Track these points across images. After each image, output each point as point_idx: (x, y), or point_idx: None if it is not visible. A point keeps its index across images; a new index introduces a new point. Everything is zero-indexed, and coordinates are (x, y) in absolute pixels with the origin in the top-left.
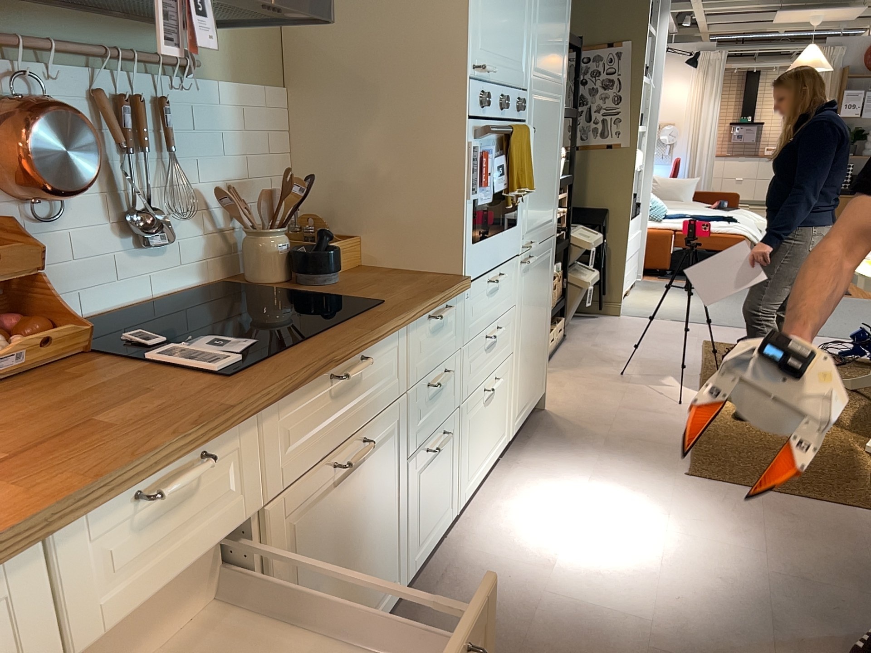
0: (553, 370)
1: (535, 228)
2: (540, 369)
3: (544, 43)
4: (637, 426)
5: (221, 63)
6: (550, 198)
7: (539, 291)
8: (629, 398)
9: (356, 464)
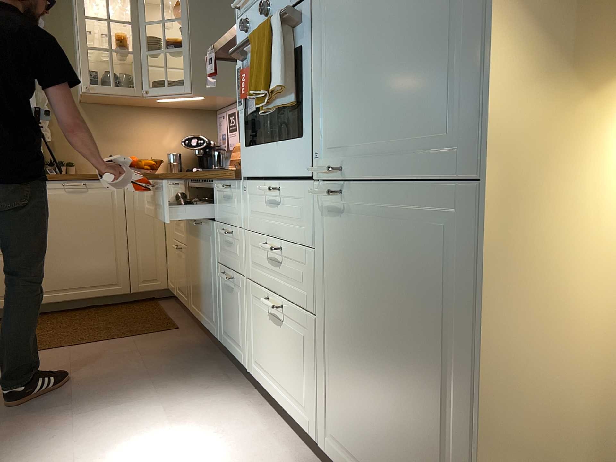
0: None
1: (362, 148)
2: None
3: None
4: None
5: None
6: (424, 87)
7: (391, 283)
8: None
9: (201, 231)
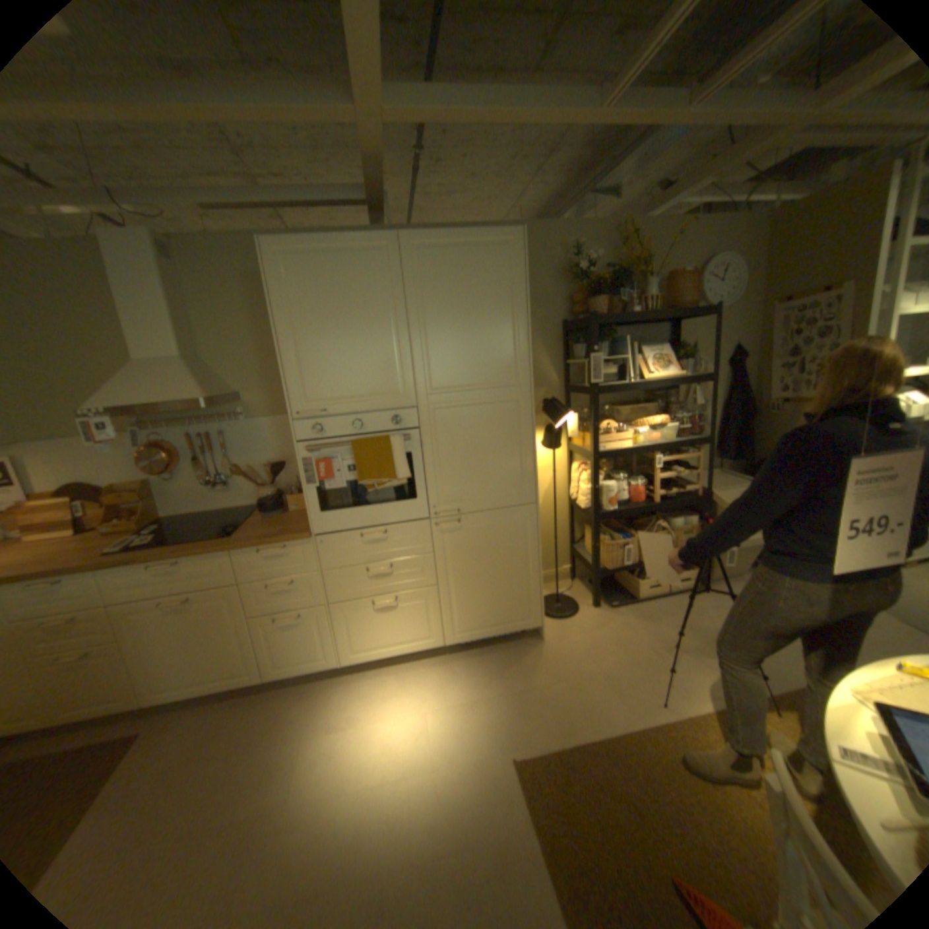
0: (620, 614)
1: (467, 500)
2: (517, 607)
3: (446, 367)
4: (574, 700)
5: (261, 409)
6: (503, 476)
7: (491, 547)
8: (626, 674)
9: (183, 608)
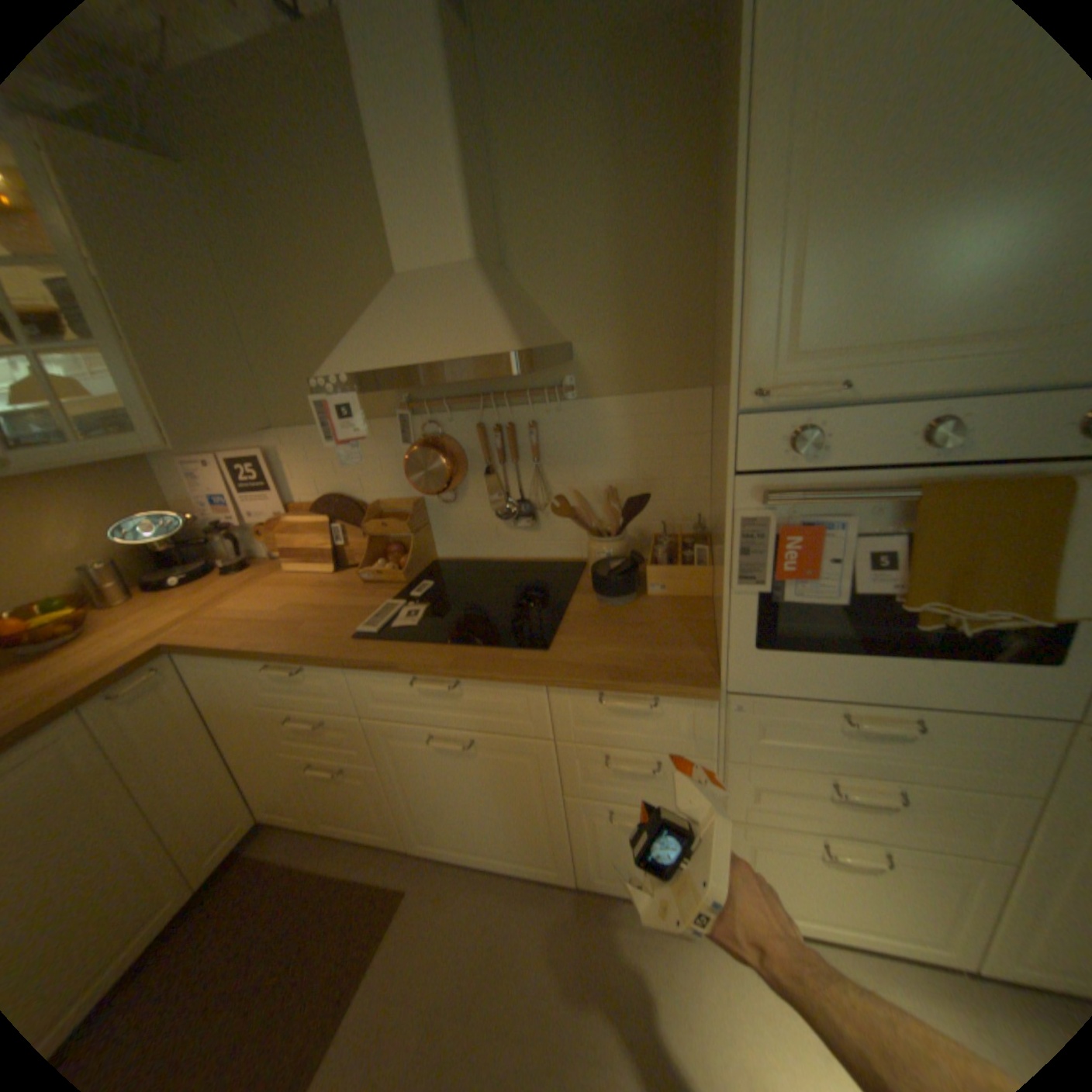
0: None
1: None
2: None
3: None
4: None
5: (610, 378)
6: None
7: None
8: None
9: (468, 750)
